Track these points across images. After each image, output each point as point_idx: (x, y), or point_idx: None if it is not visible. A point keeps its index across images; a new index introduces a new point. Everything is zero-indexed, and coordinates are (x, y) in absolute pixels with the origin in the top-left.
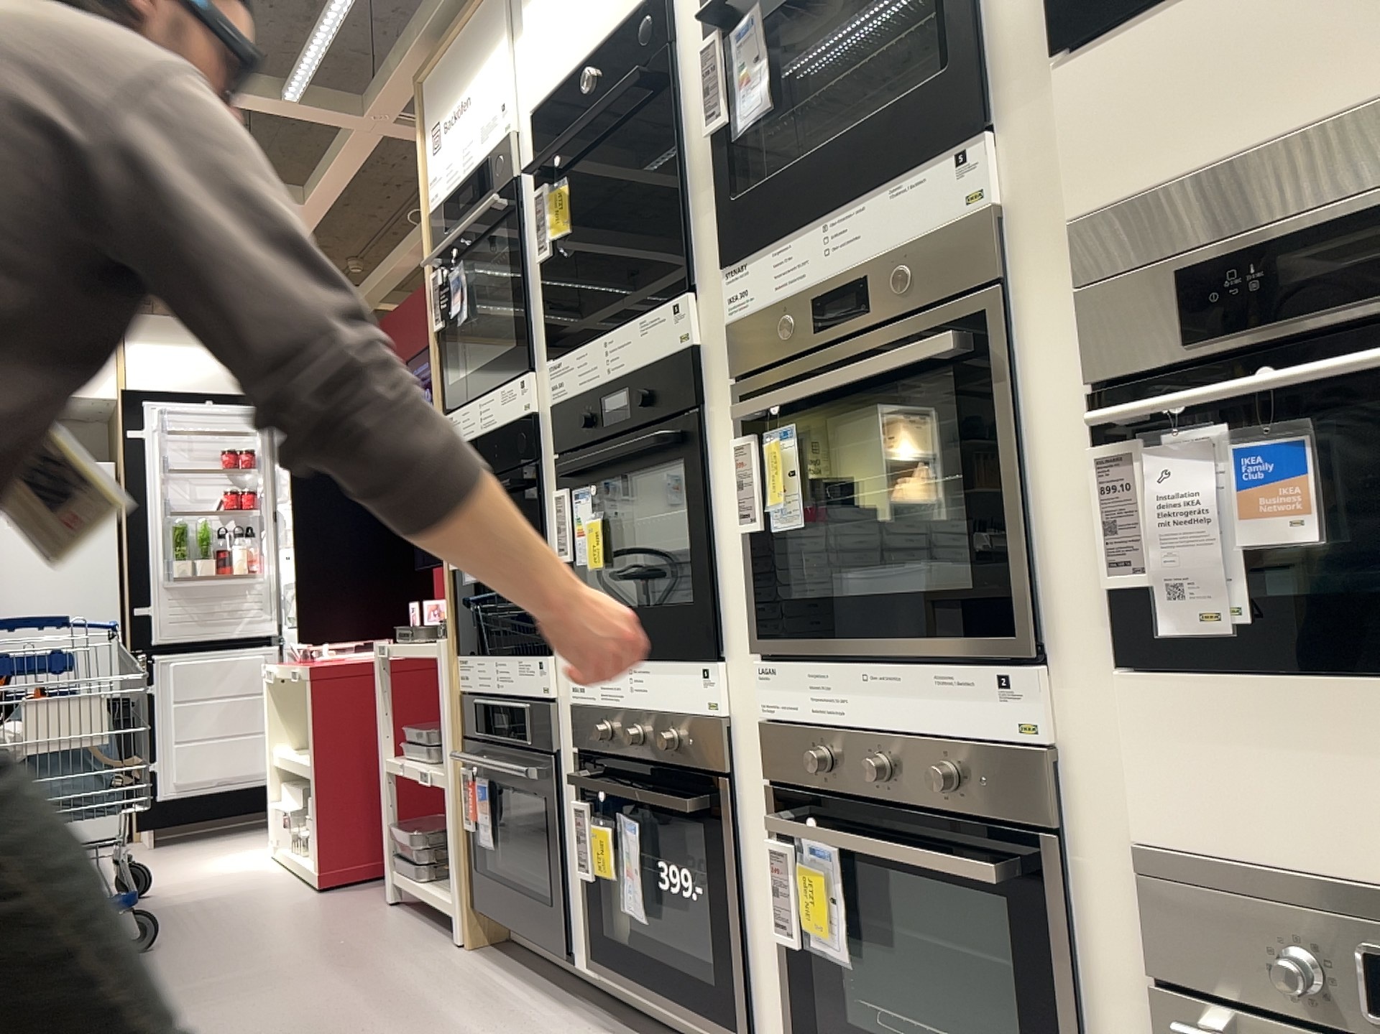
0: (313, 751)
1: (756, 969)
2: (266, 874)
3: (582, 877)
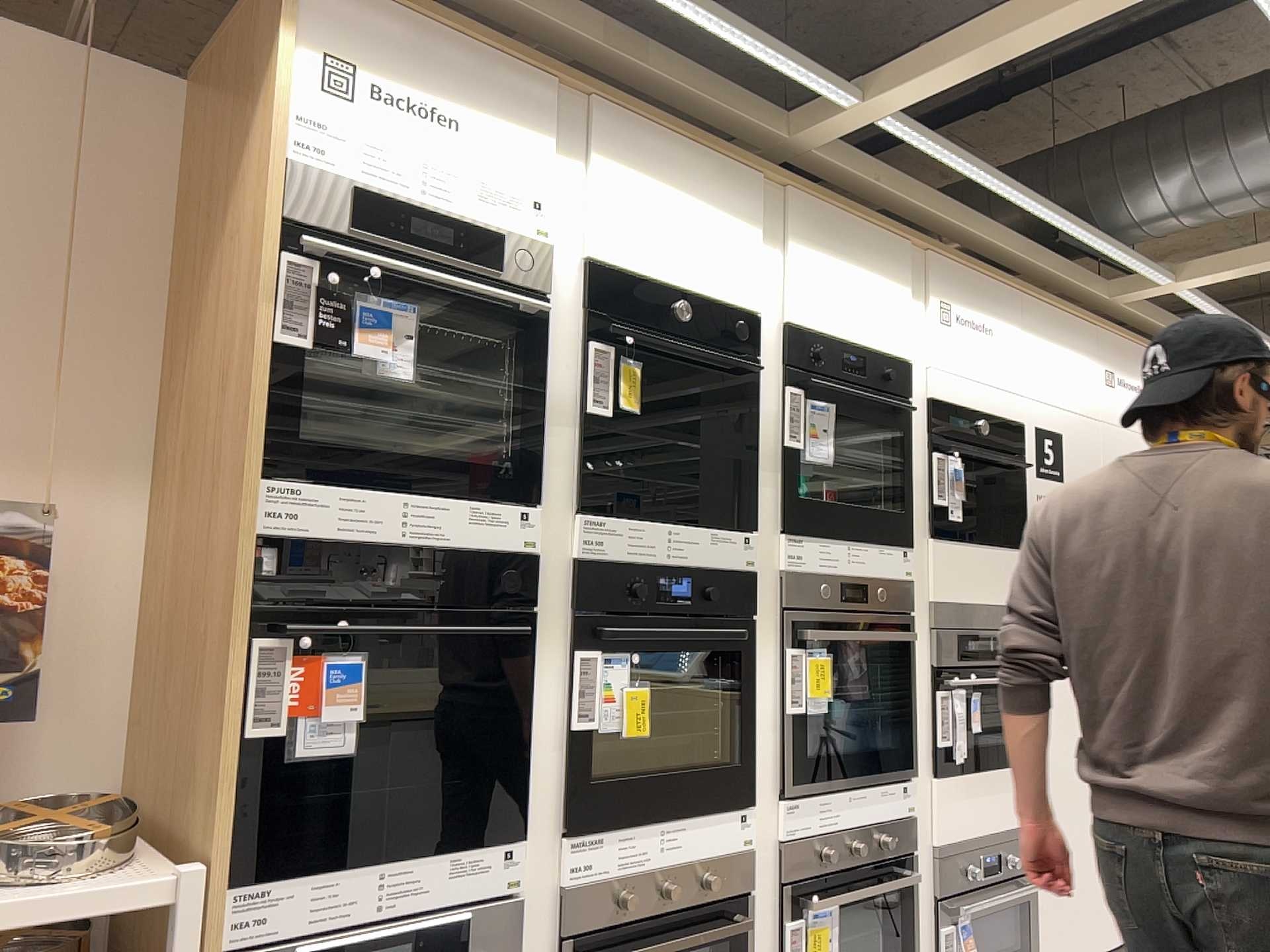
0: None
1: None
2: None
3: None
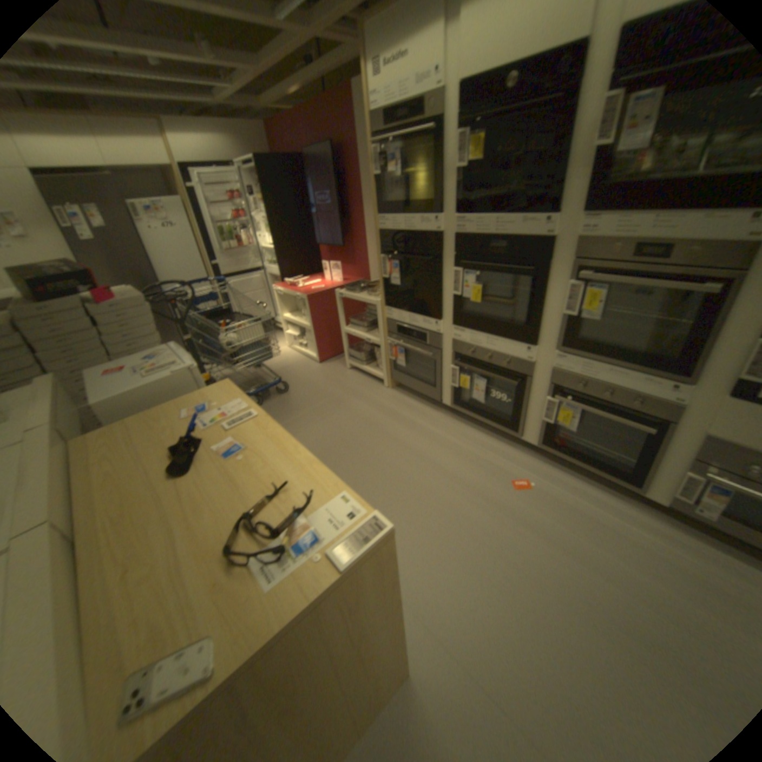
0: (305, 322)
1: (527, 422)
2: (293, 358)
3: (449, 385)
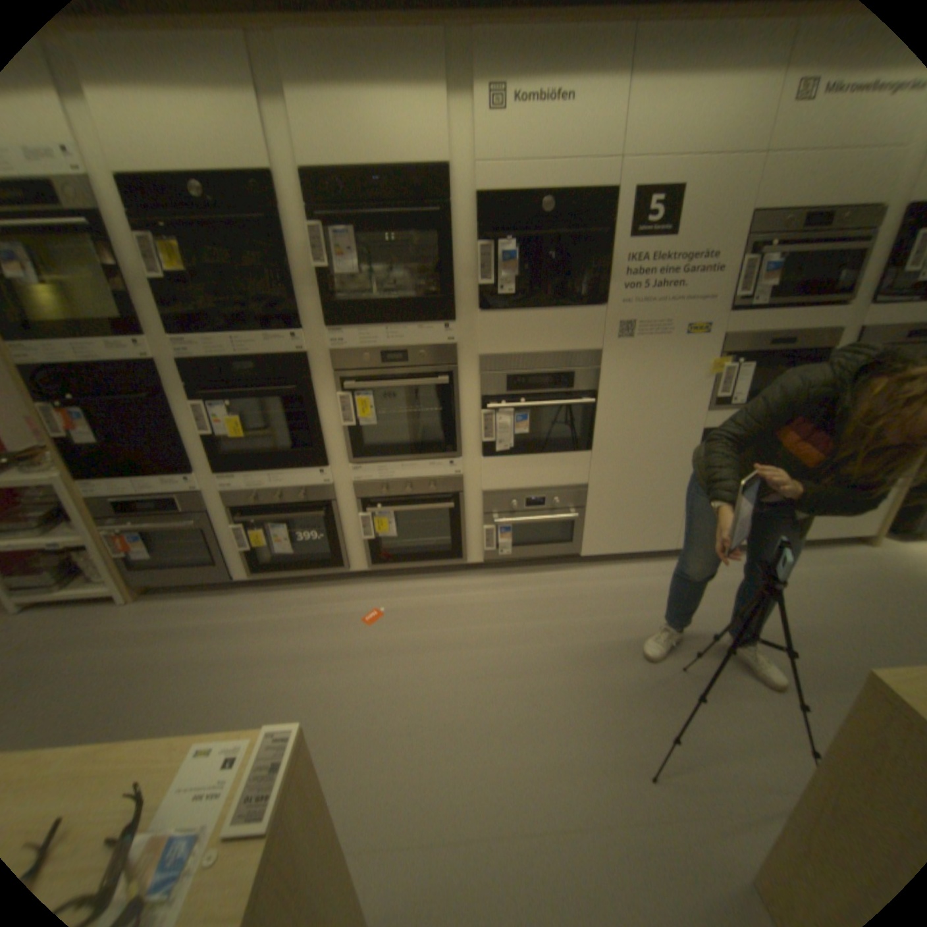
0: None
1: (348, 551)
2: None
3: (234, 552)
